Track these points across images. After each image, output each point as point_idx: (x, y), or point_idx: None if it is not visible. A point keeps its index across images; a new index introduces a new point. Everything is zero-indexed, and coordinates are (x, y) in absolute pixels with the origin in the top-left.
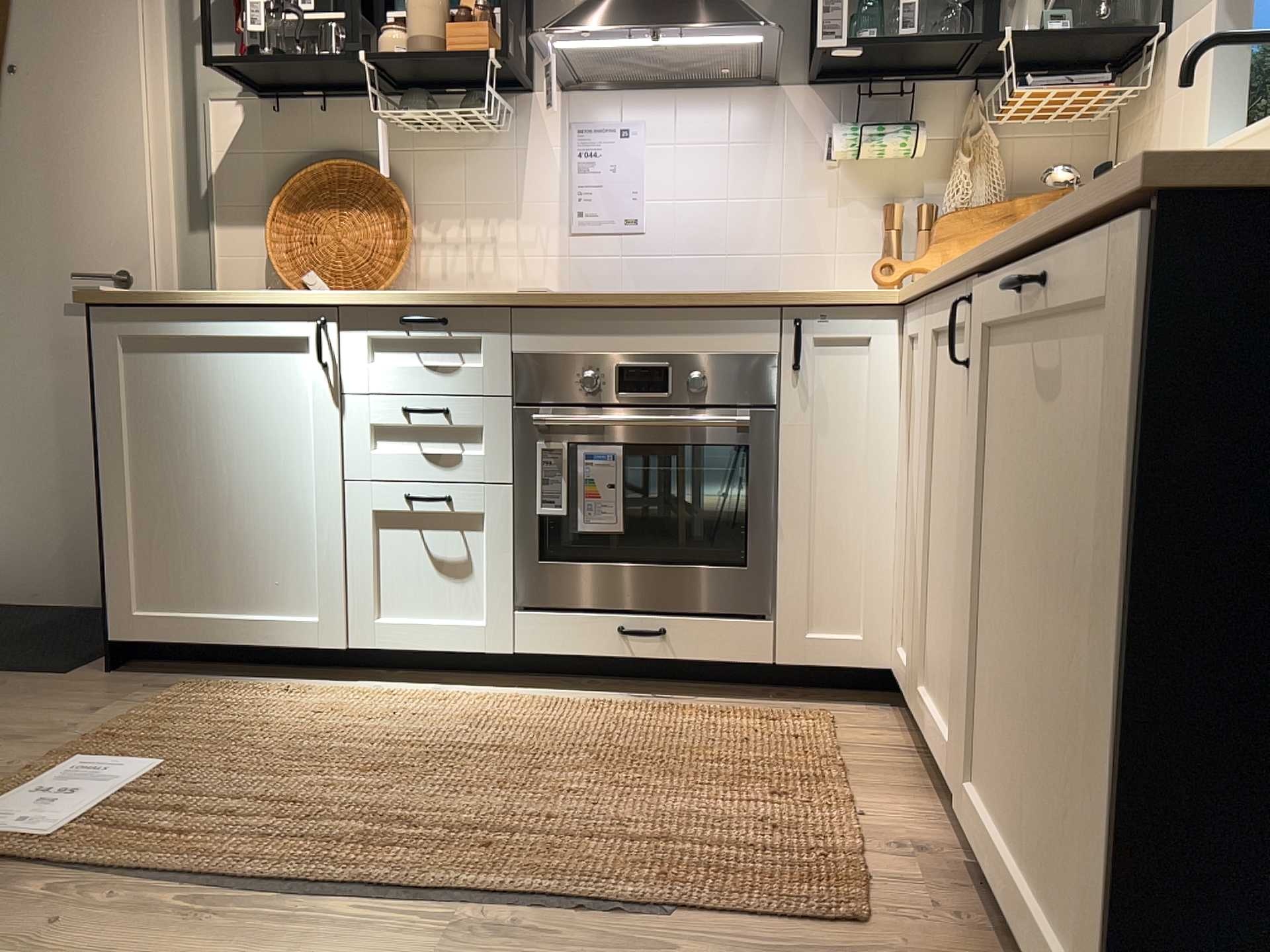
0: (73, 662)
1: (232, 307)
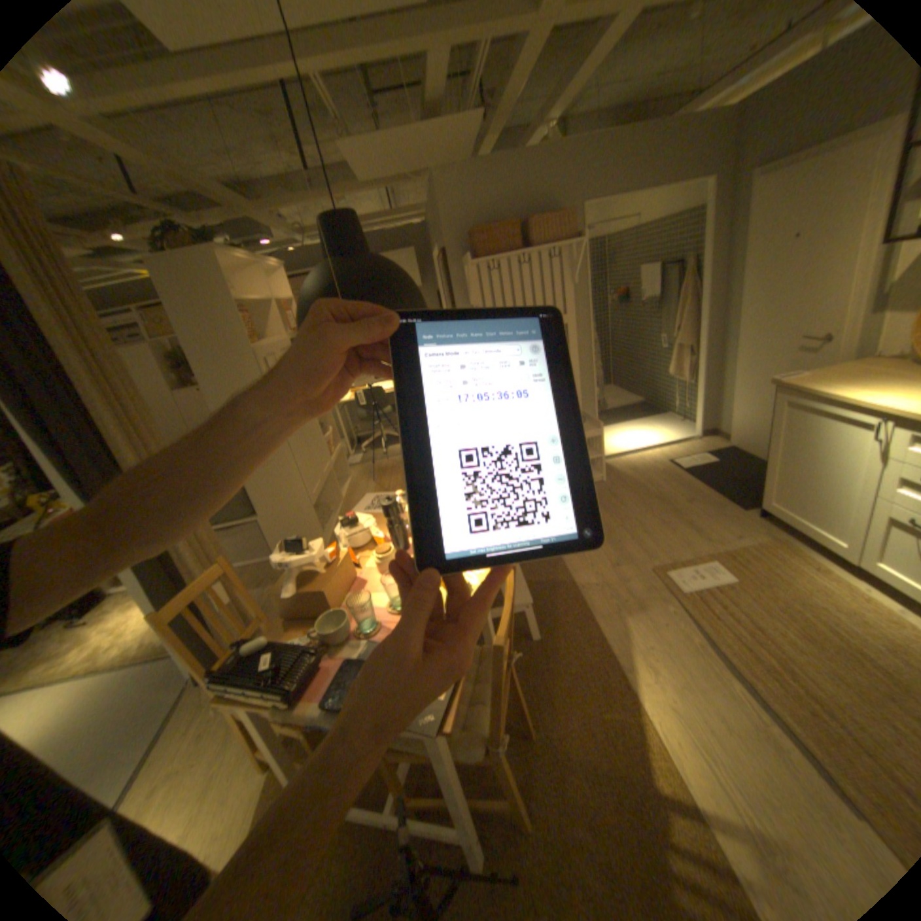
0: (753, 505)
1: (838, 400)
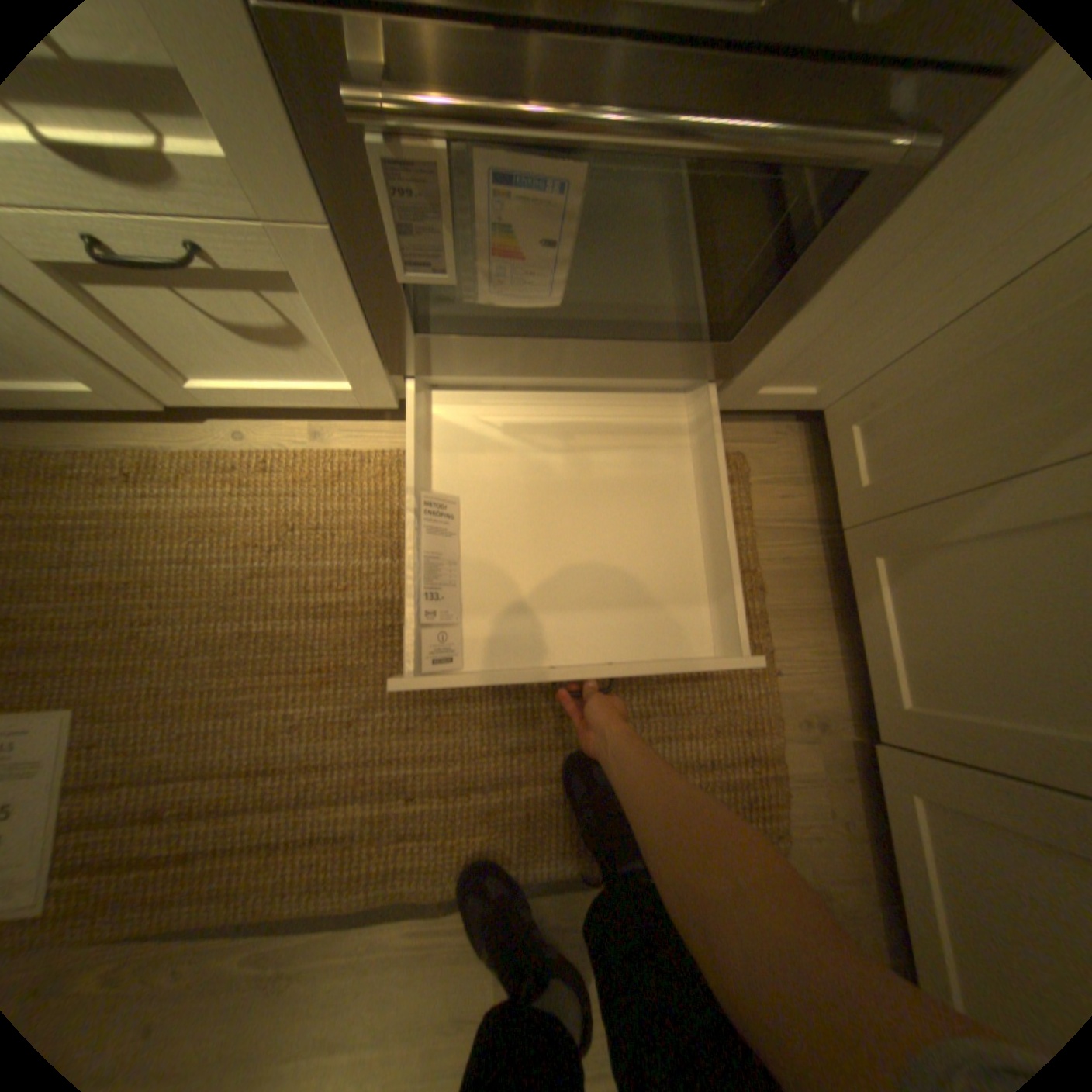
0: None
1: None
